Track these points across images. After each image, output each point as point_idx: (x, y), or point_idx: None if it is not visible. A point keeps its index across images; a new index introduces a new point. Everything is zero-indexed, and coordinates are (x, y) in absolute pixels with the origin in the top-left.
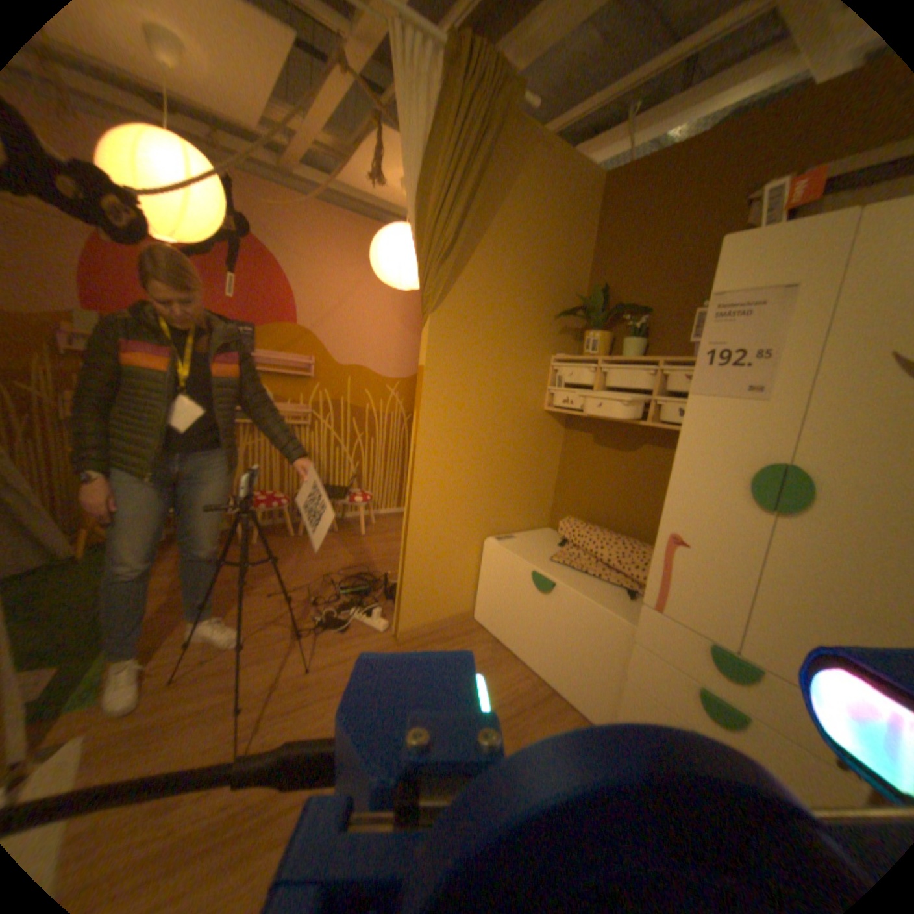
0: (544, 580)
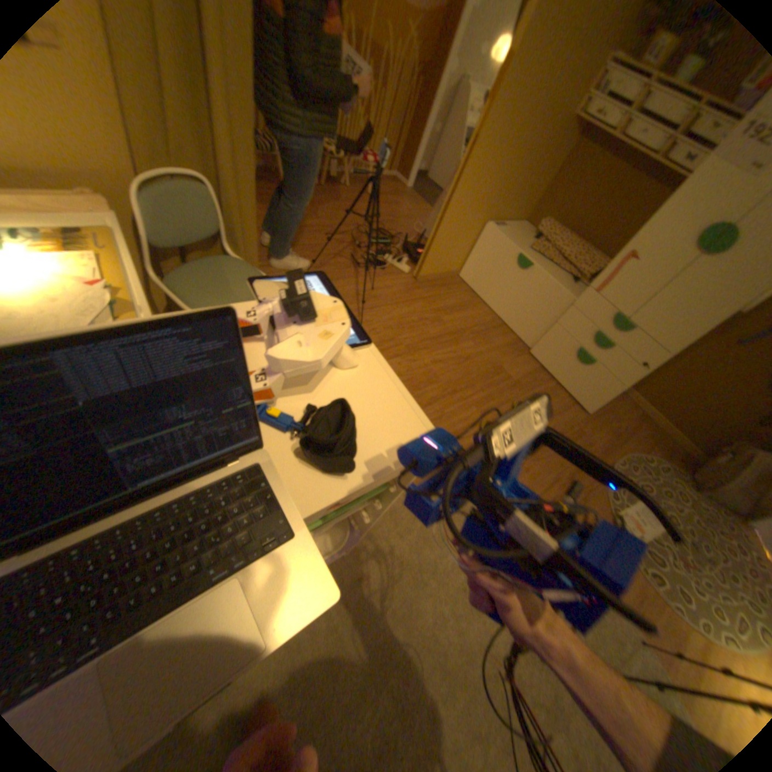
0: (527, 261)
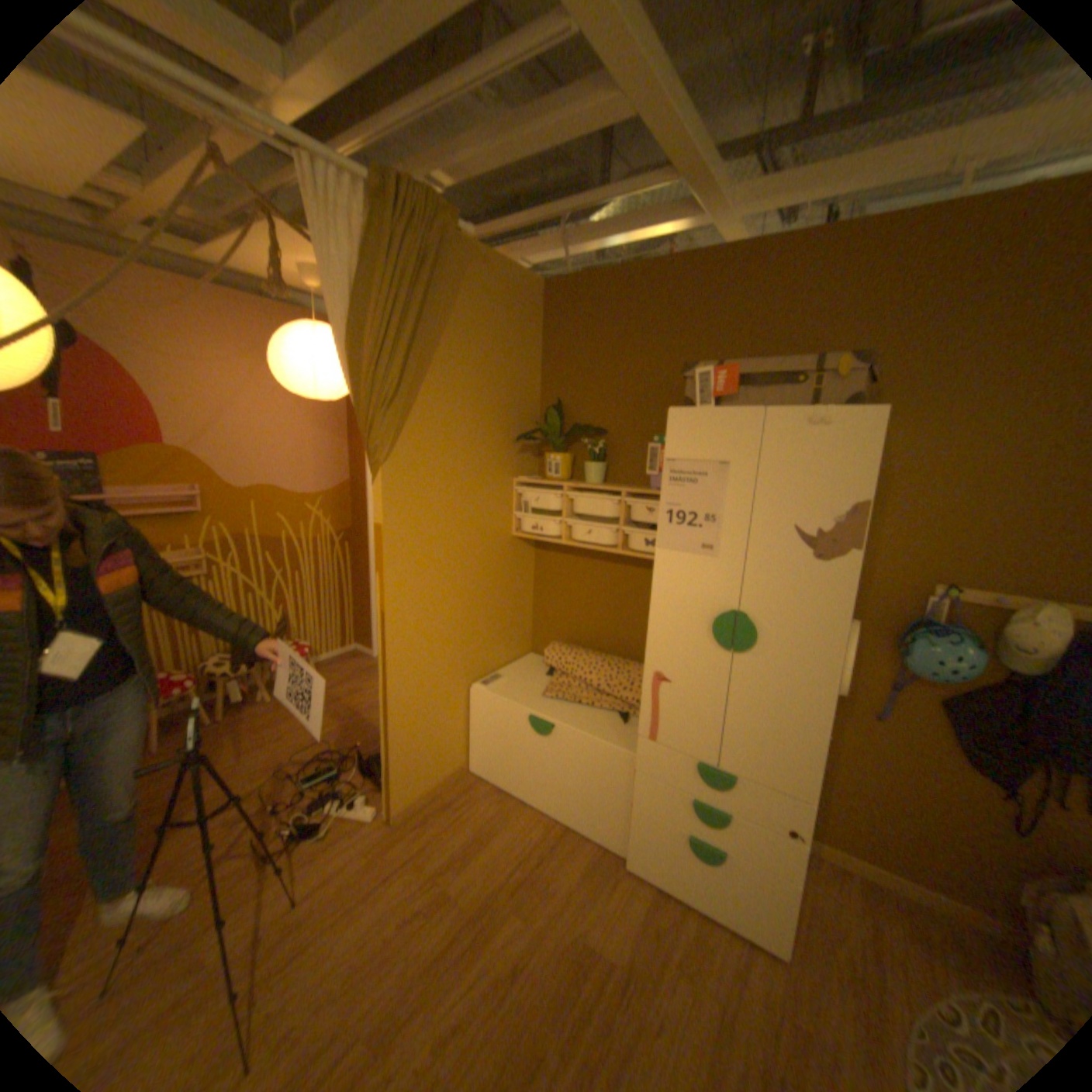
0: (544, 724)
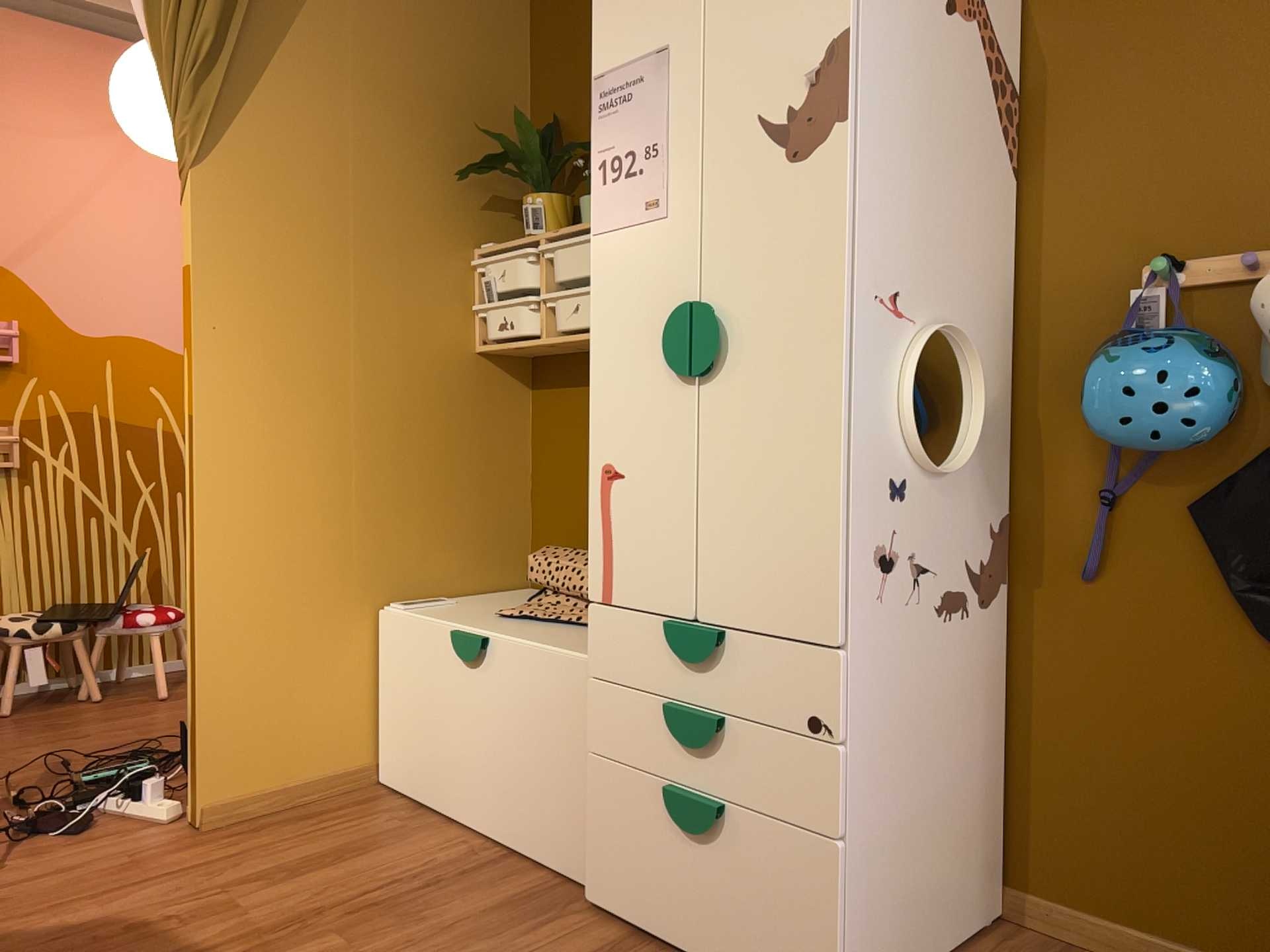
0: (468, 637)
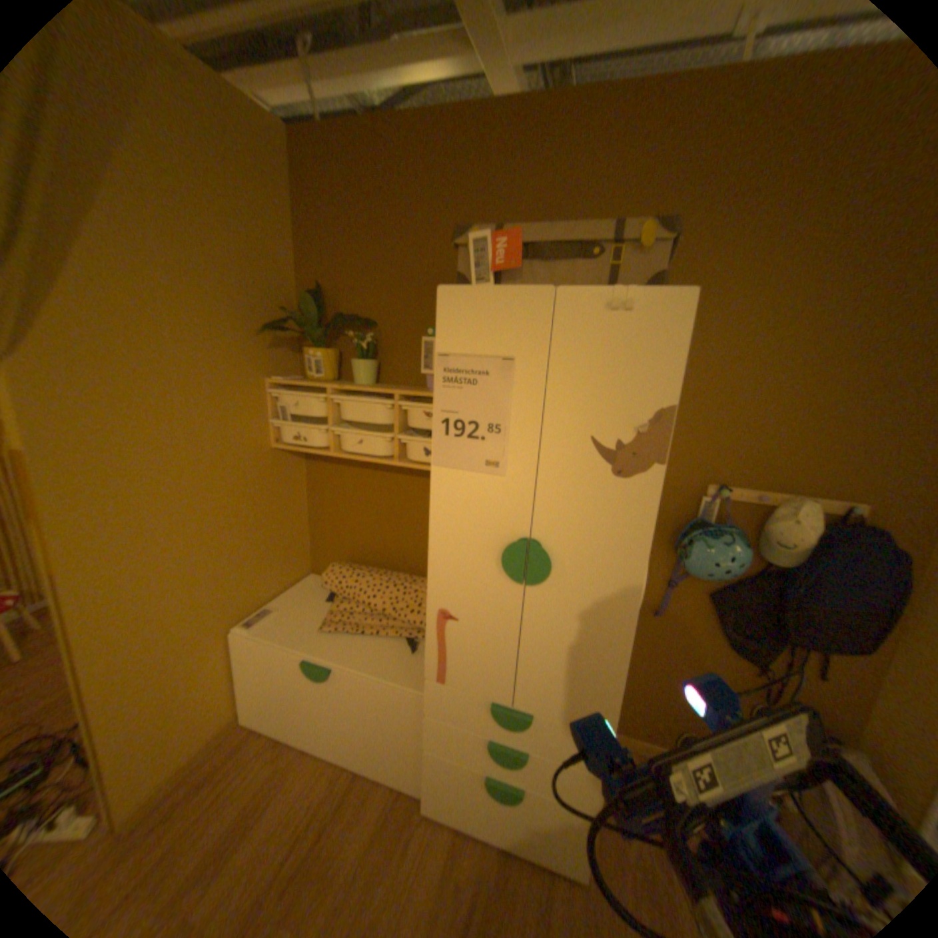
0: (319, 670)
